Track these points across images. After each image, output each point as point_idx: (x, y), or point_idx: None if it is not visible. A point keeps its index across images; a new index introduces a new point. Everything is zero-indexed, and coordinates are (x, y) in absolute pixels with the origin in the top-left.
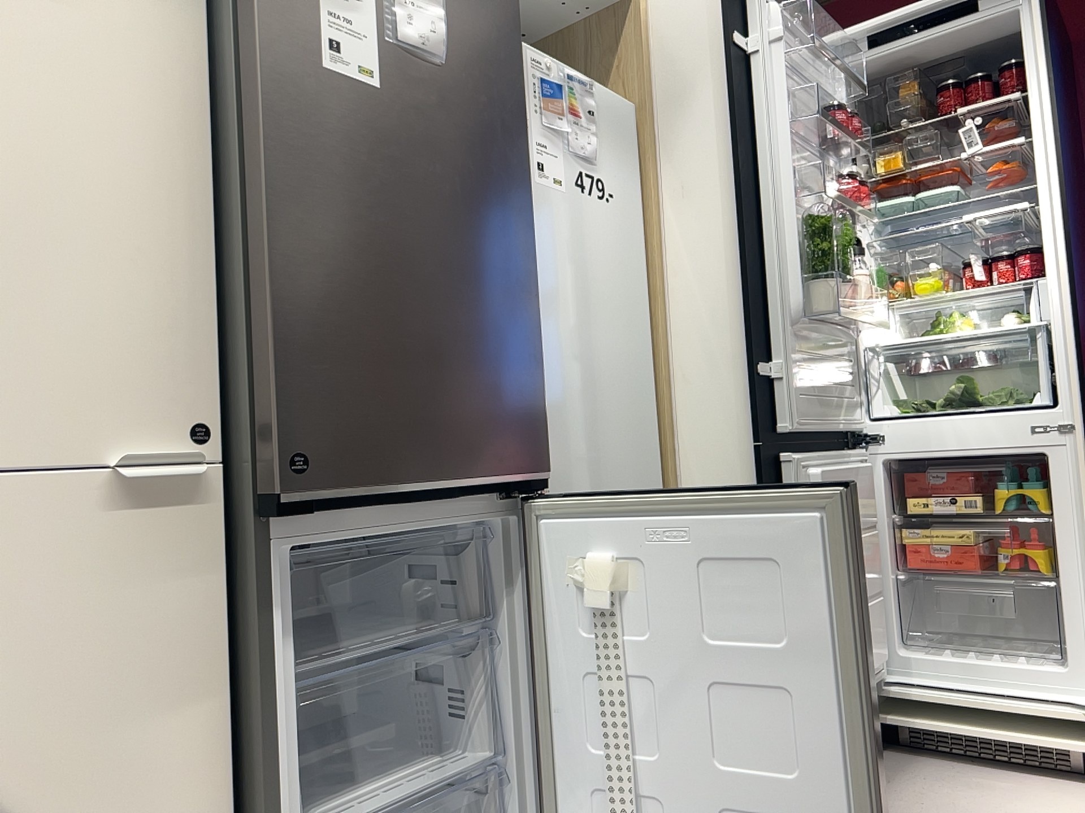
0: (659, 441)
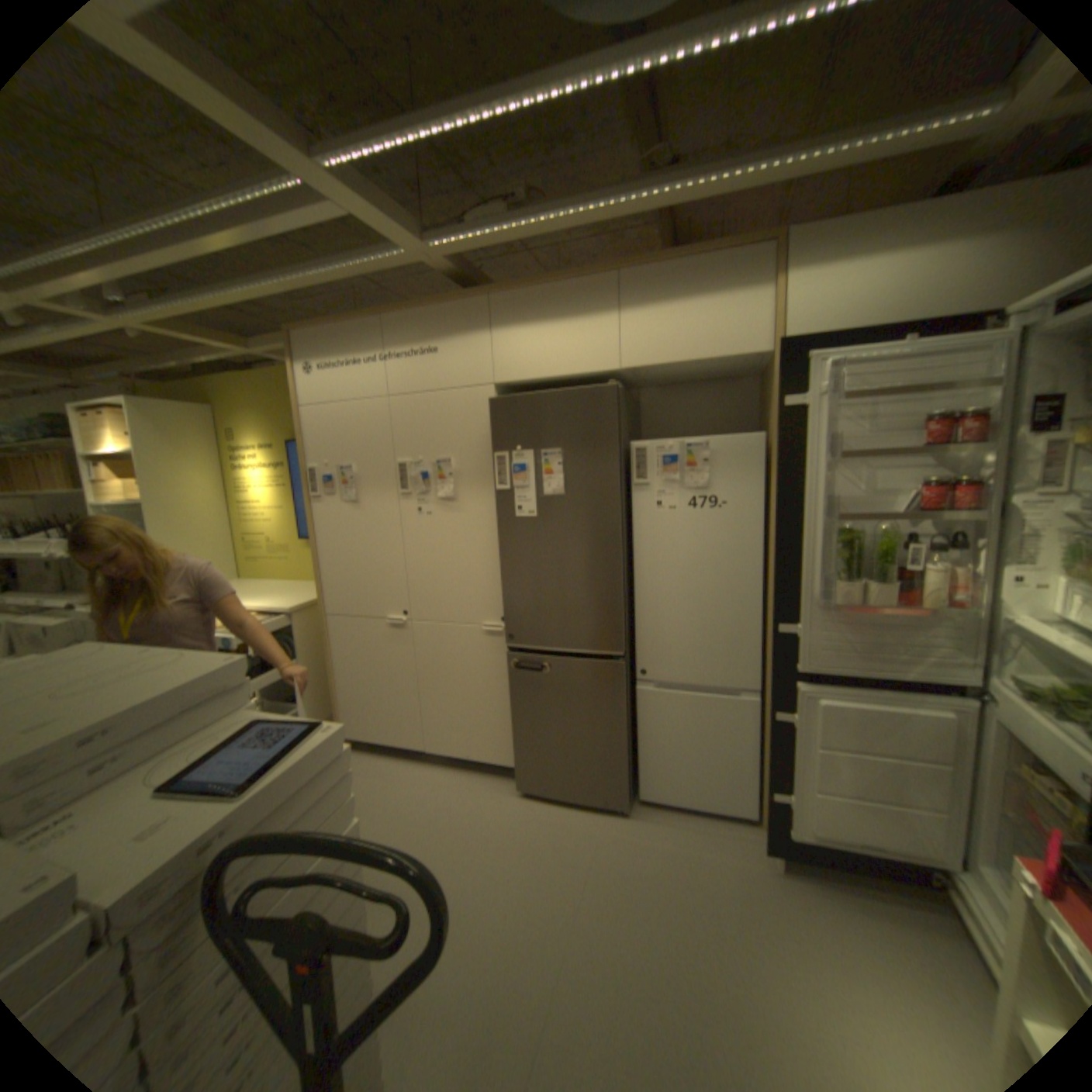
0: (767, 640)
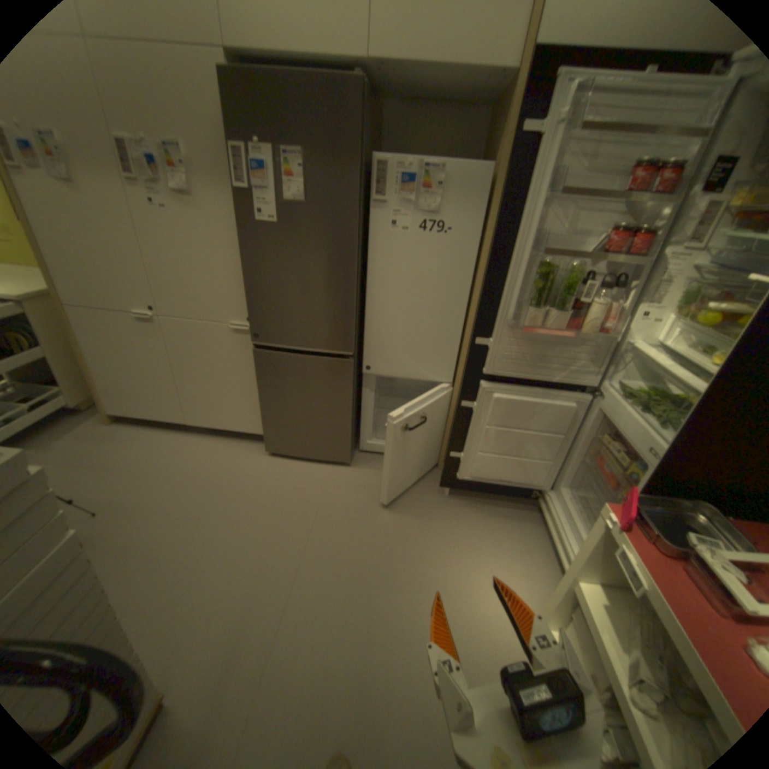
0: (462, 347)
